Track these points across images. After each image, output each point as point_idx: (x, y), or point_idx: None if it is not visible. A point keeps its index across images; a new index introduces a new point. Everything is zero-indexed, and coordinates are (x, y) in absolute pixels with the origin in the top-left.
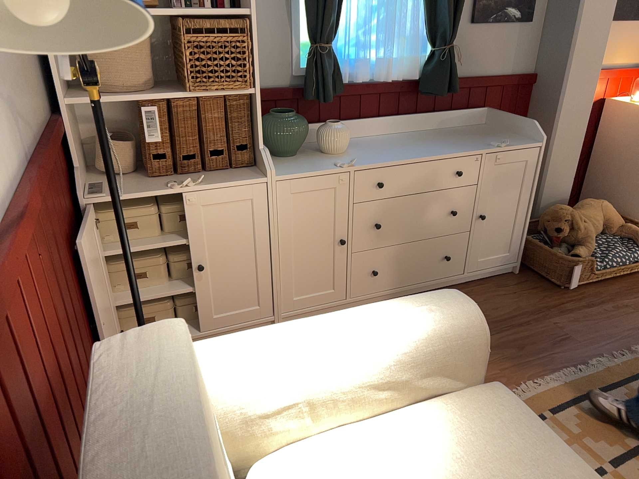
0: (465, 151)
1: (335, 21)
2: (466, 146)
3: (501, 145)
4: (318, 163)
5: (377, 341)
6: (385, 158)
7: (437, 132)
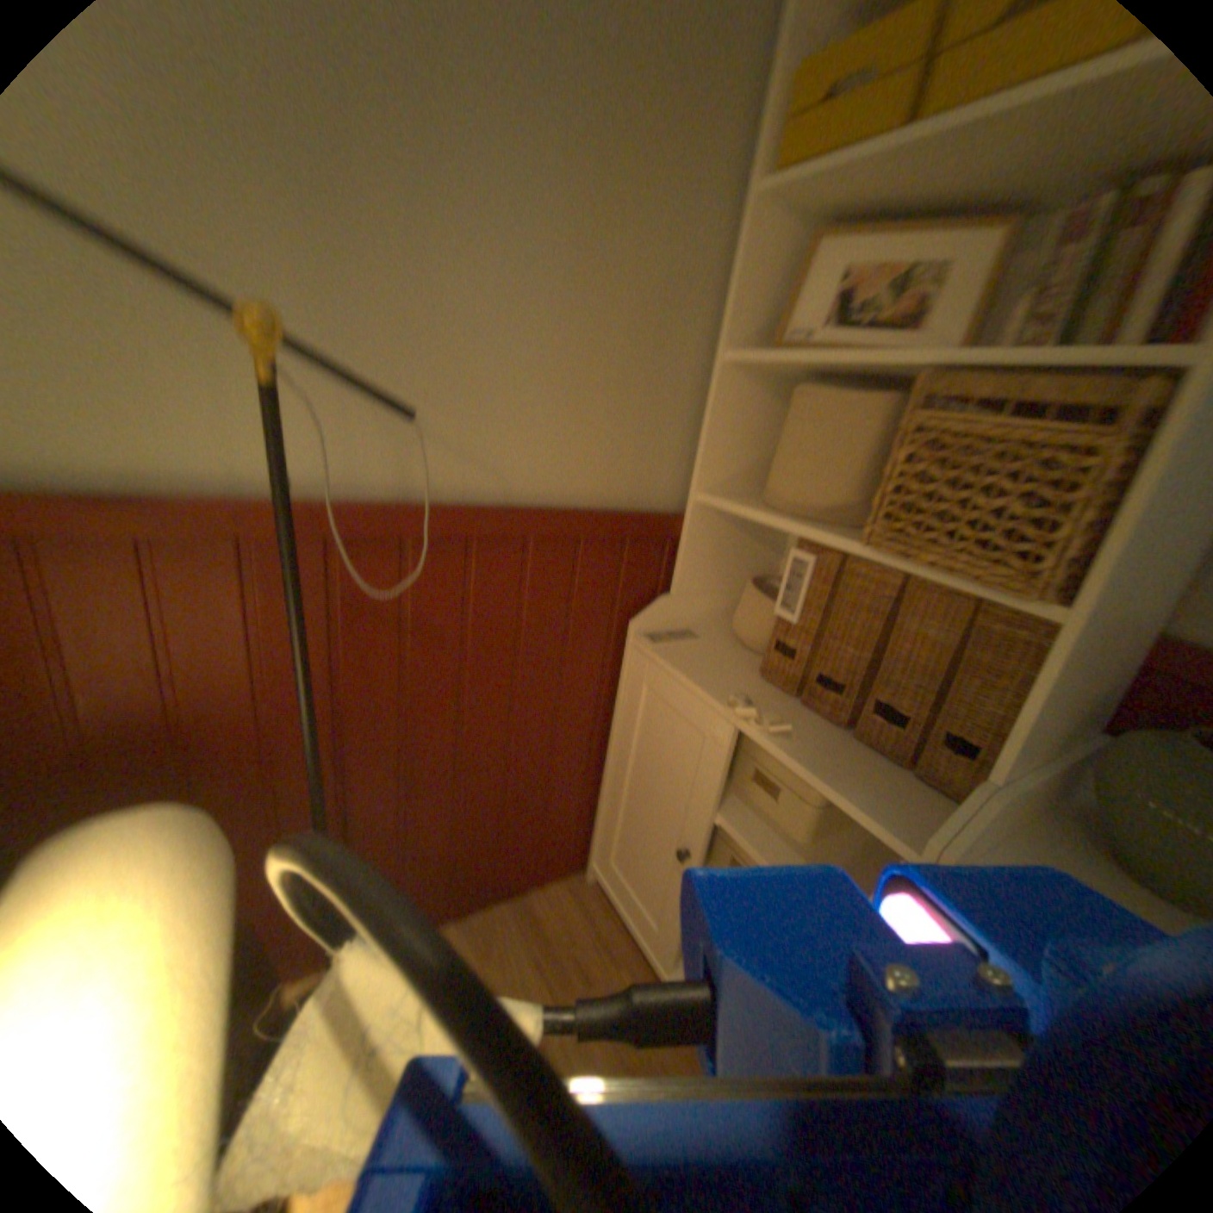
0: None
1: None
2: None
3: None
4: None
5: None
6: None
7: None
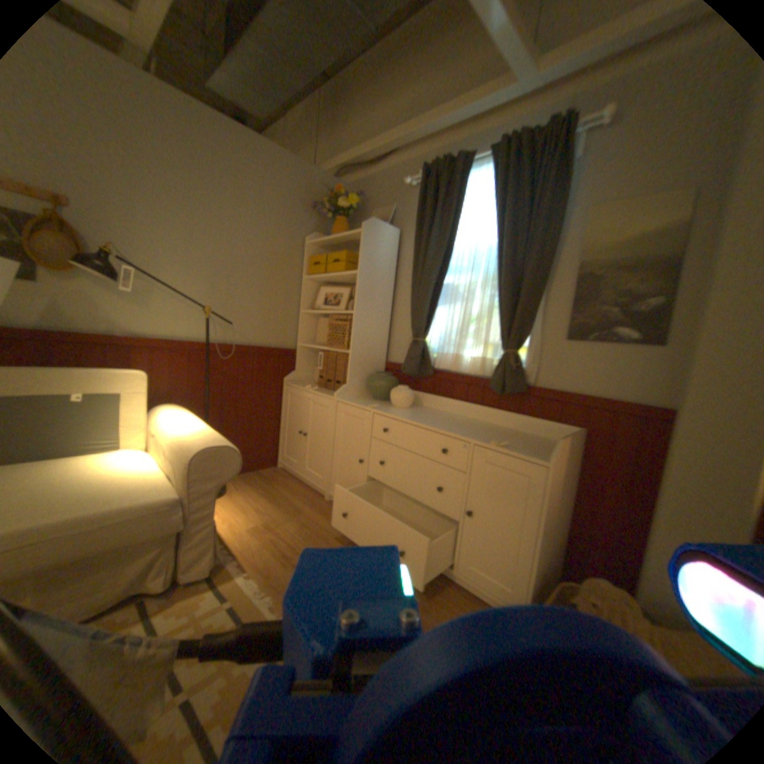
0: (459, 435)
1: (424, 324)
2: (473, 435)
3: (500, 445)
4: (371, 404)
5: (180, 432)
6: (402, 415)
7: (506, 430)
